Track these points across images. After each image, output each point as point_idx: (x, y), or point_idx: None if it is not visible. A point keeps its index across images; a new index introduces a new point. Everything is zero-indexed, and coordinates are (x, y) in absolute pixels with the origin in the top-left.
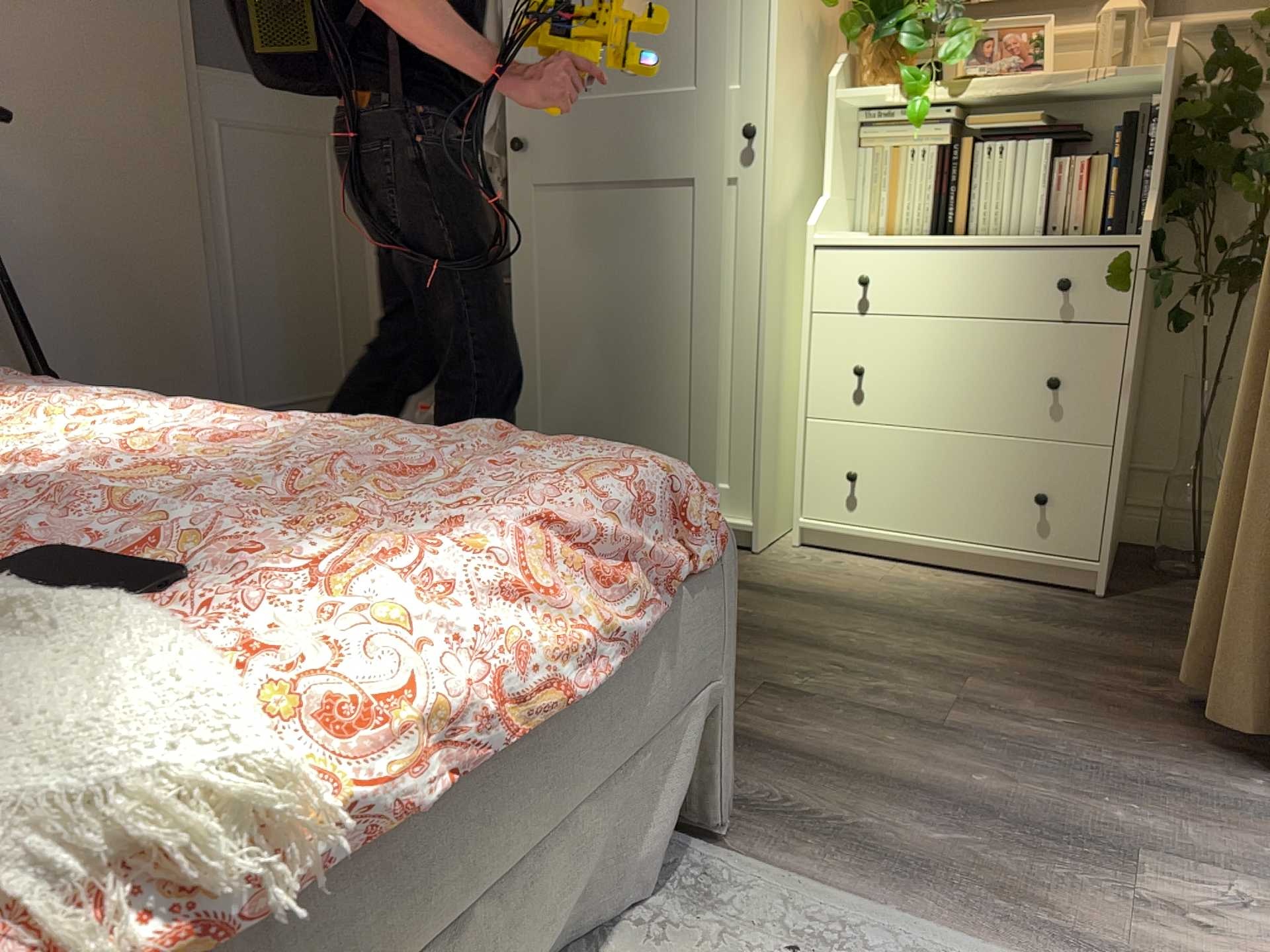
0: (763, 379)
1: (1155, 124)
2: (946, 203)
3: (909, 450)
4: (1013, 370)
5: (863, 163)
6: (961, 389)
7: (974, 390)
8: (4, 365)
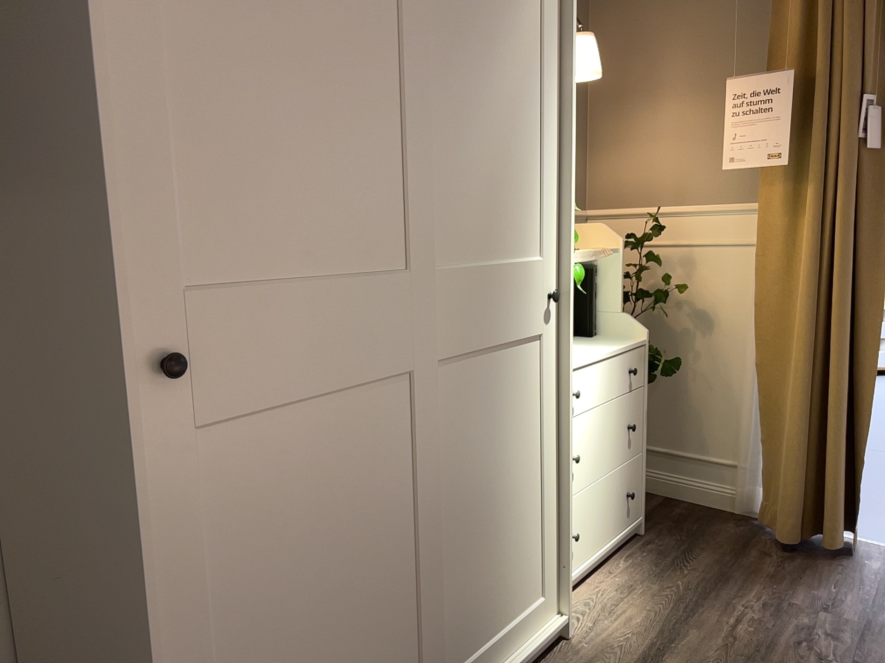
0: (569, 493)
1: (598, 275)
2: None
3: (590, 500)
4: (620, 426)
5: None
6: (606, 447)
7: (609, 445)
8: None
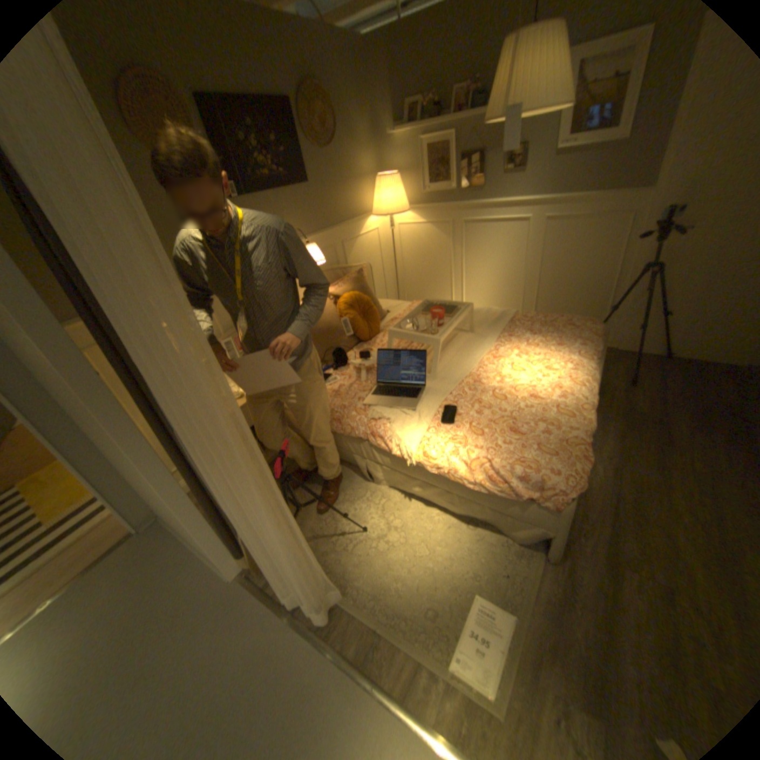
0: None
1: None
2: None
3: None
4: None
5: None
6: None
7: None
8: (661, 303)
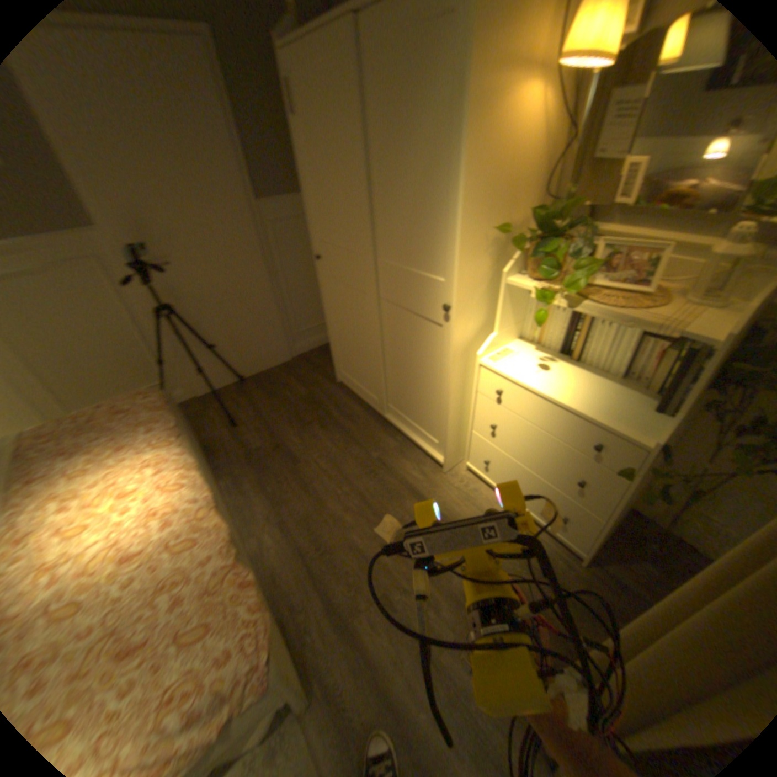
0: (447, 416)
1: (709, 359)
2: (571, 339)
3: (510, 465)
4: (563, 464)
5: (530, 302)
6: (537, 457)
7: (543, 461)
8: (196, 340)
